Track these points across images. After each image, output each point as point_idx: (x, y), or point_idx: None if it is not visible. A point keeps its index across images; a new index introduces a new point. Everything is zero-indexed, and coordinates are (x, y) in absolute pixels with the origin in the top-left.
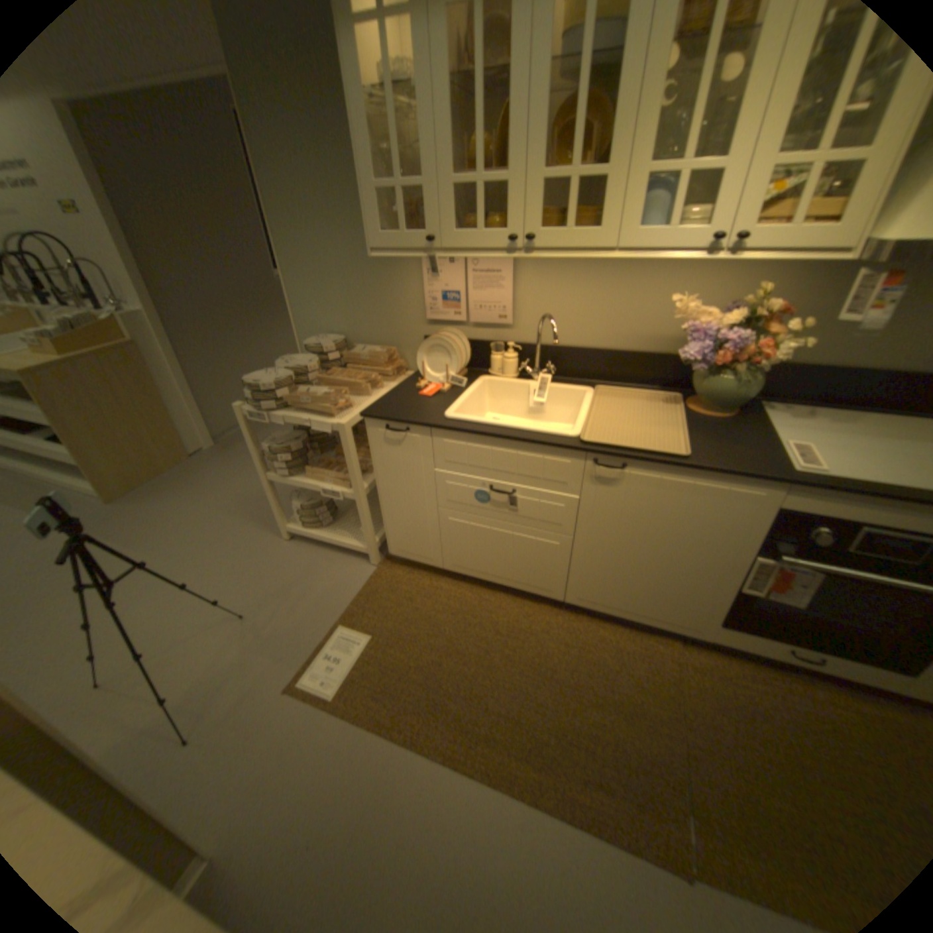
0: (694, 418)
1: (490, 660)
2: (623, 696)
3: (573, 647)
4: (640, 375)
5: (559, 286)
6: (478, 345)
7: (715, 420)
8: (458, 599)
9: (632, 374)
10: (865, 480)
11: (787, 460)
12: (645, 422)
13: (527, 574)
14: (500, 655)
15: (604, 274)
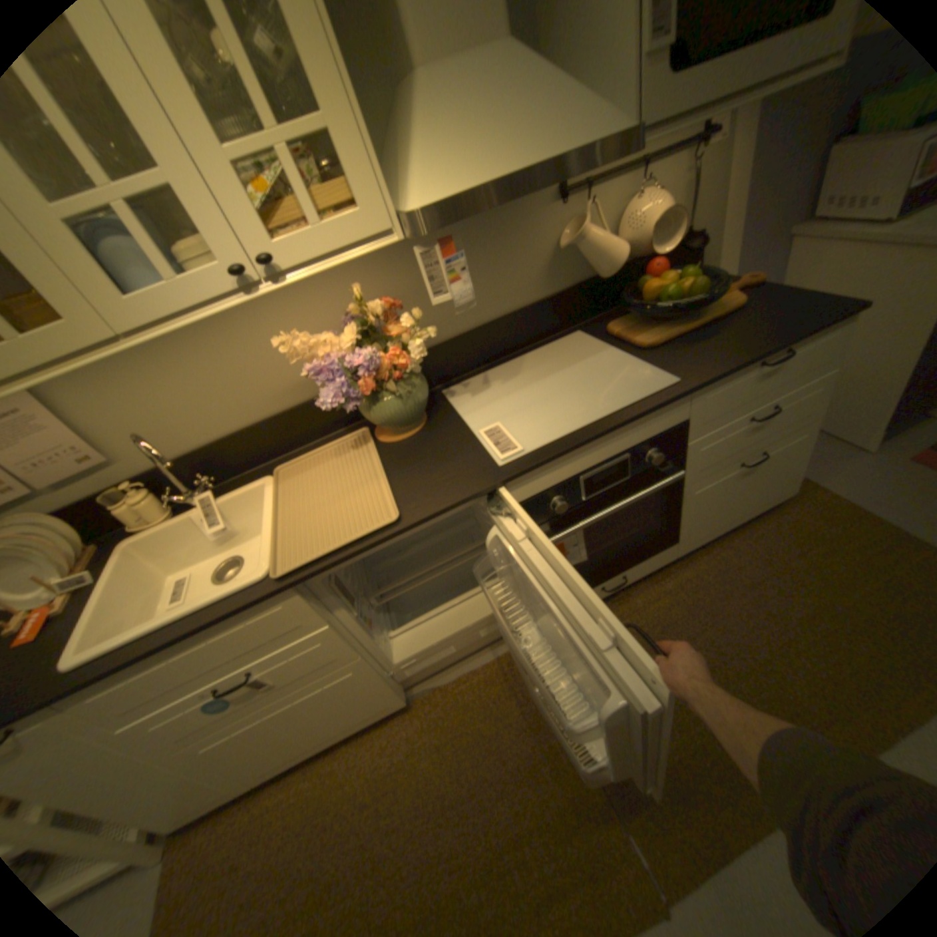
0: (390, 451)
1: (369, 856)
2: (513, 758)
3: (444, 745)
4: (315, 427)
5: (131, 385)
6: (75, 511)
7: (410, 442)
8: (294, 804)
9: (306, 431)
10: (553, 439)
11: (488, 457)
12: (342, 492)
13: (347, 717)
14: (378, 836)
15: (178, 346)
